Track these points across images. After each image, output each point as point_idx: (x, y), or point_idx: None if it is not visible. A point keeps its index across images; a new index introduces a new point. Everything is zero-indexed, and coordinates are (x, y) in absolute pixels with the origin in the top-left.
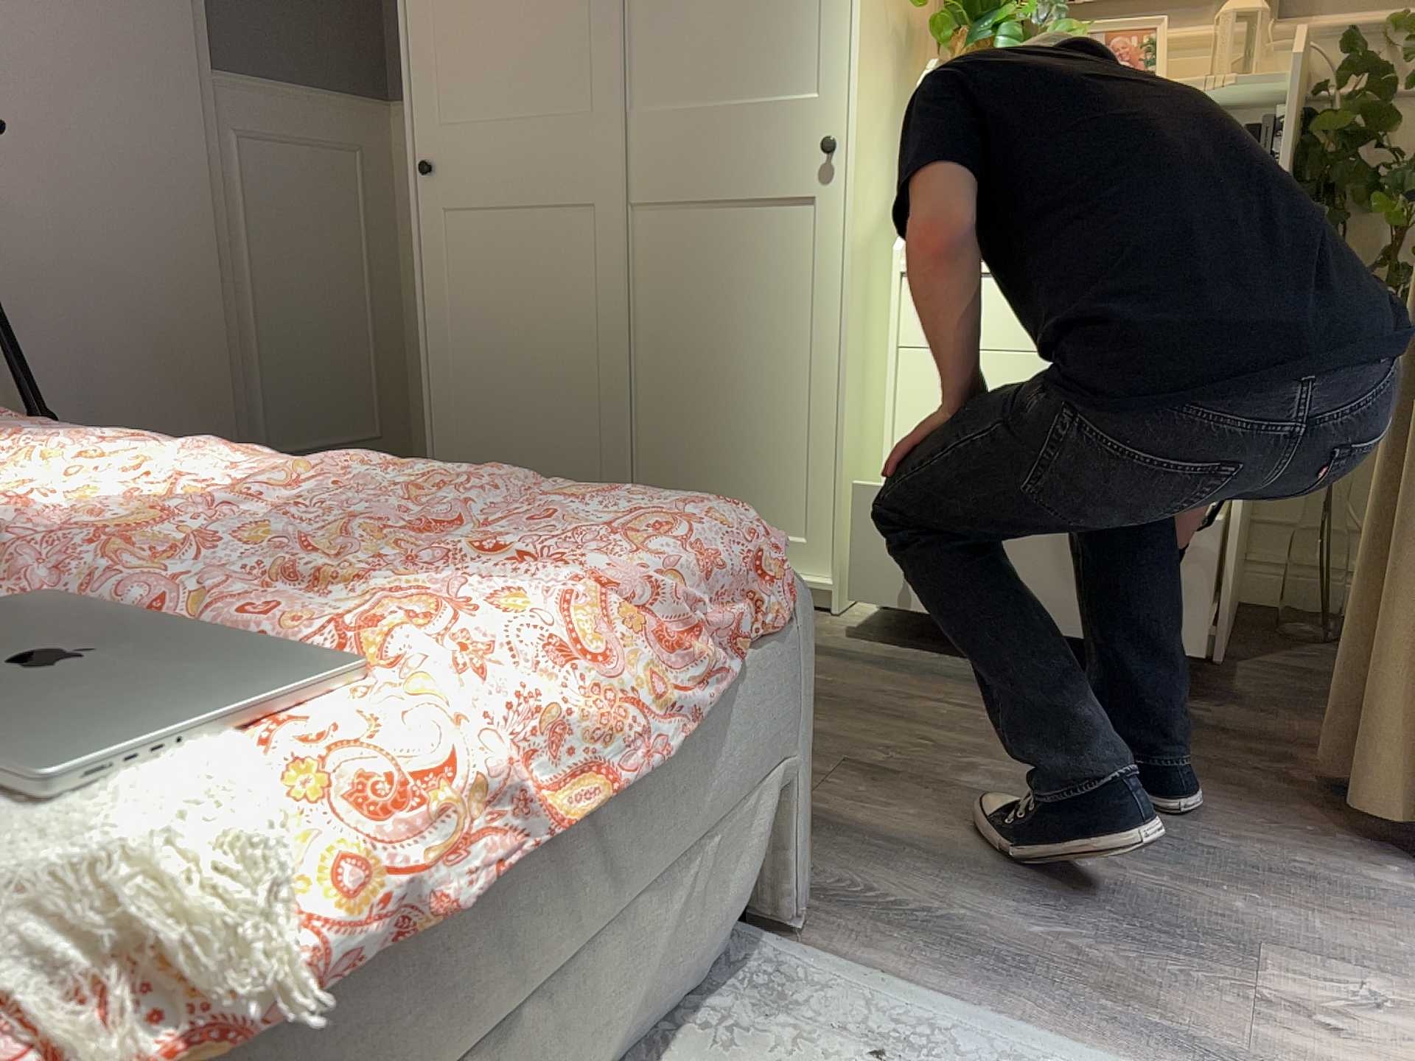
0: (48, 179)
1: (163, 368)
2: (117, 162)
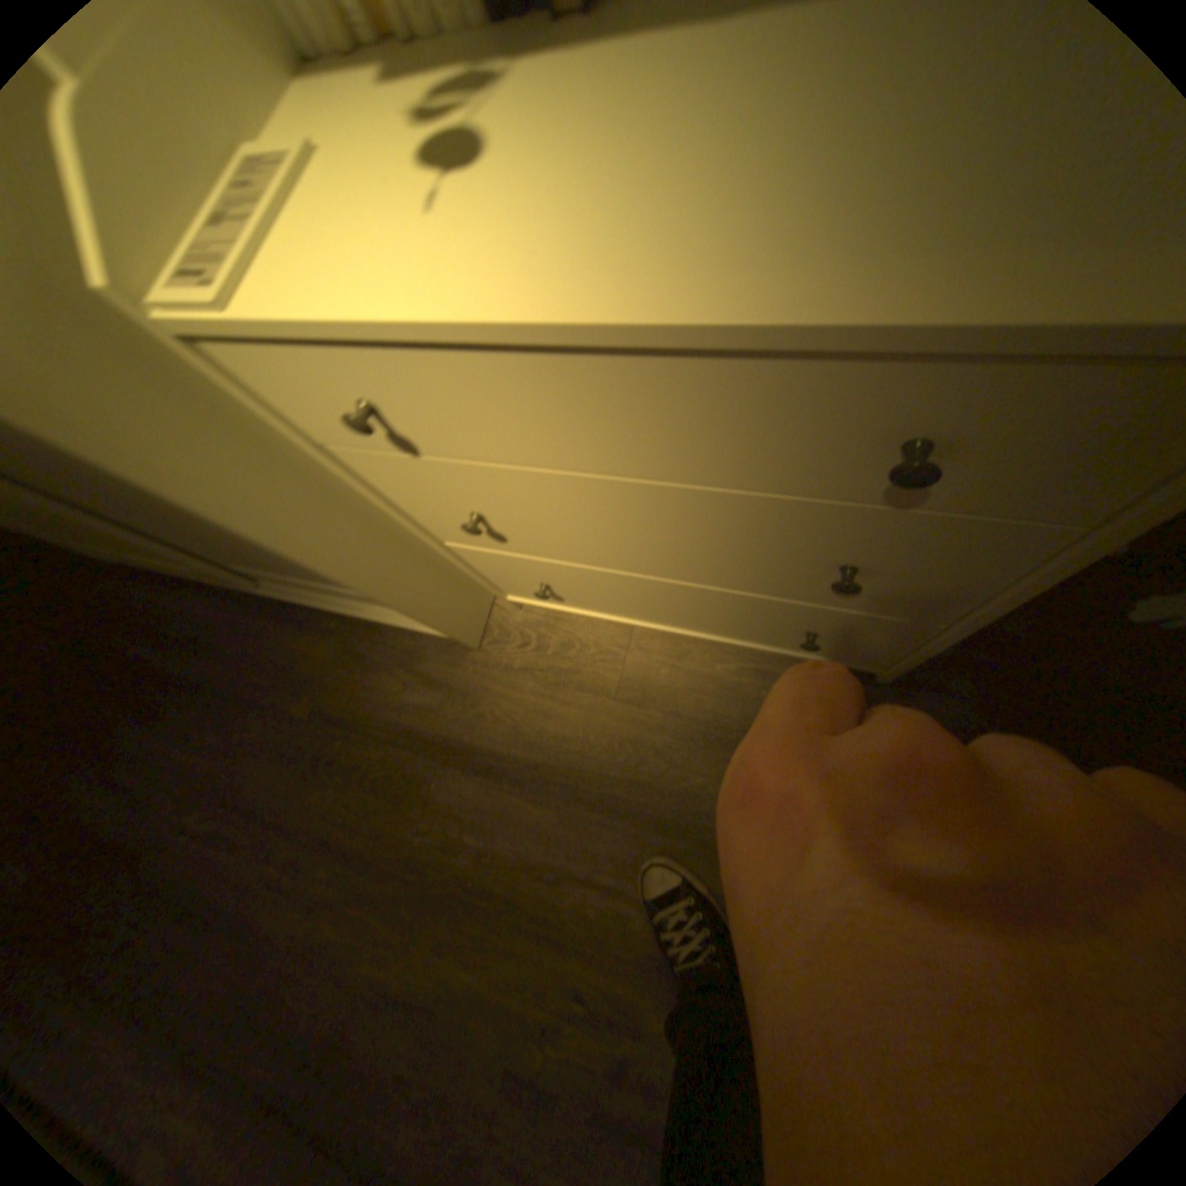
0: None
1: None
2: None
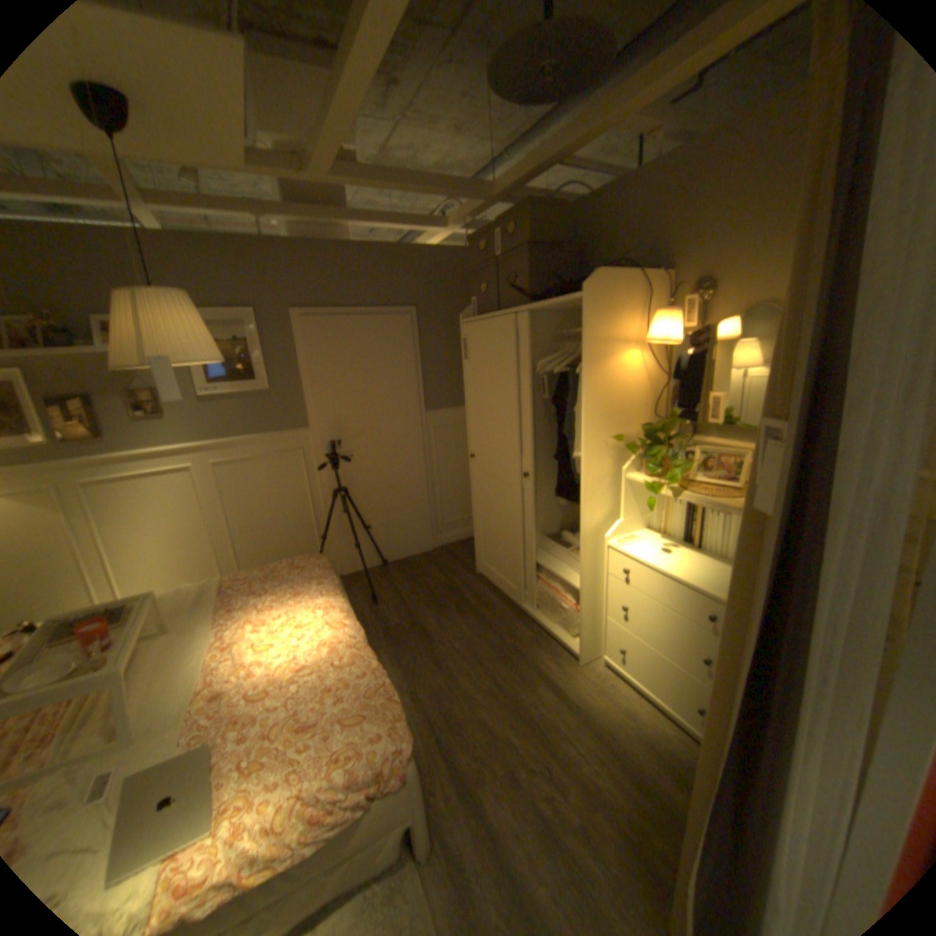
0: (371, 459)
1: (404, 505)
2: (391, 449)
